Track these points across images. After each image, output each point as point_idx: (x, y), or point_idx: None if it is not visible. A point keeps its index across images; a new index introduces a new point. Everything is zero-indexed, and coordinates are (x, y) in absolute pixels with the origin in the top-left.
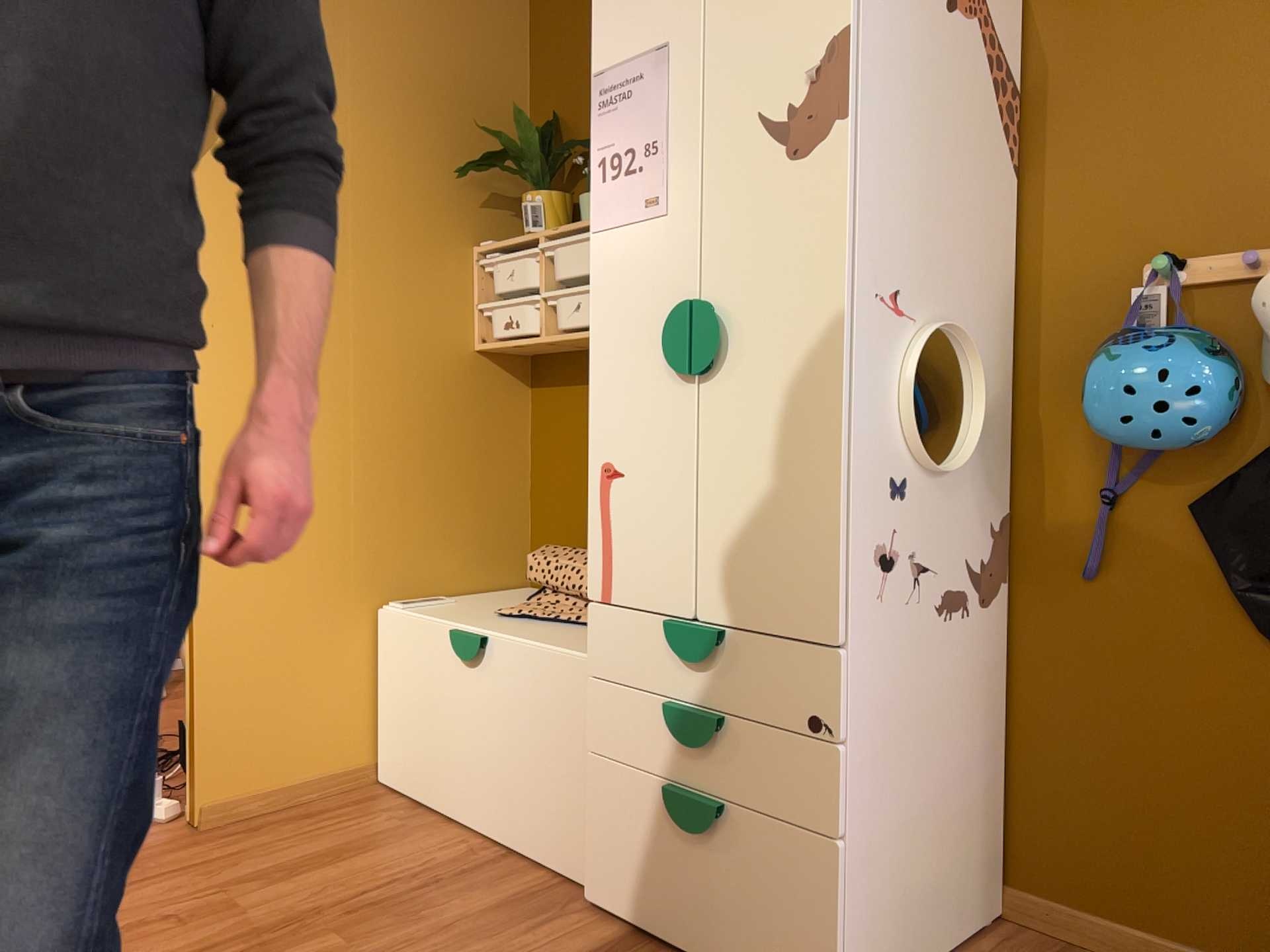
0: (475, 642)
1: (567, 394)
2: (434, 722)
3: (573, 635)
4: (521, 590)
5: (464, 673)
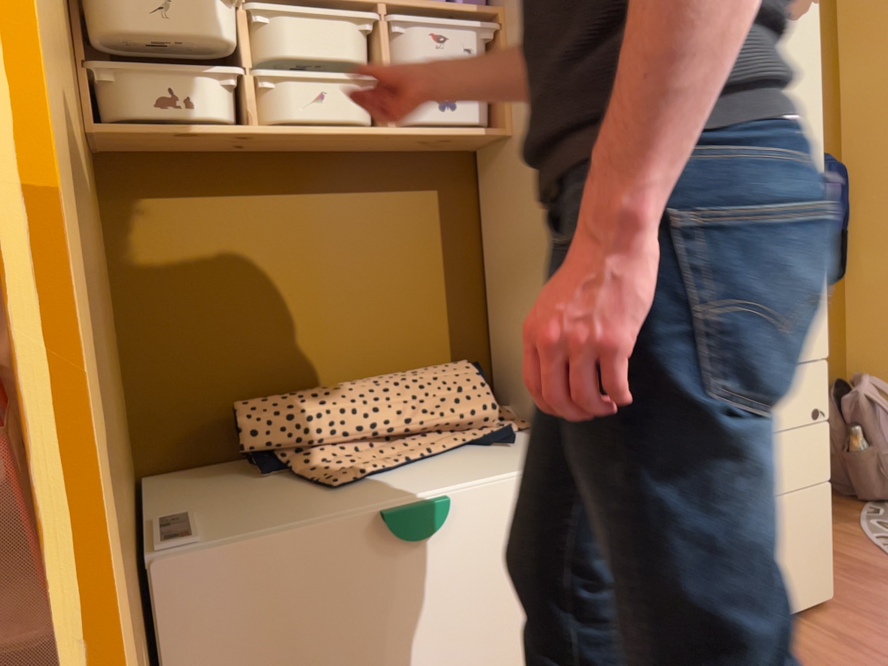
0: (444, 509)
1: (189, 209)
2: (341, 660)
3: (482, 460)
4: (159, 480)
5: (405, 561)
